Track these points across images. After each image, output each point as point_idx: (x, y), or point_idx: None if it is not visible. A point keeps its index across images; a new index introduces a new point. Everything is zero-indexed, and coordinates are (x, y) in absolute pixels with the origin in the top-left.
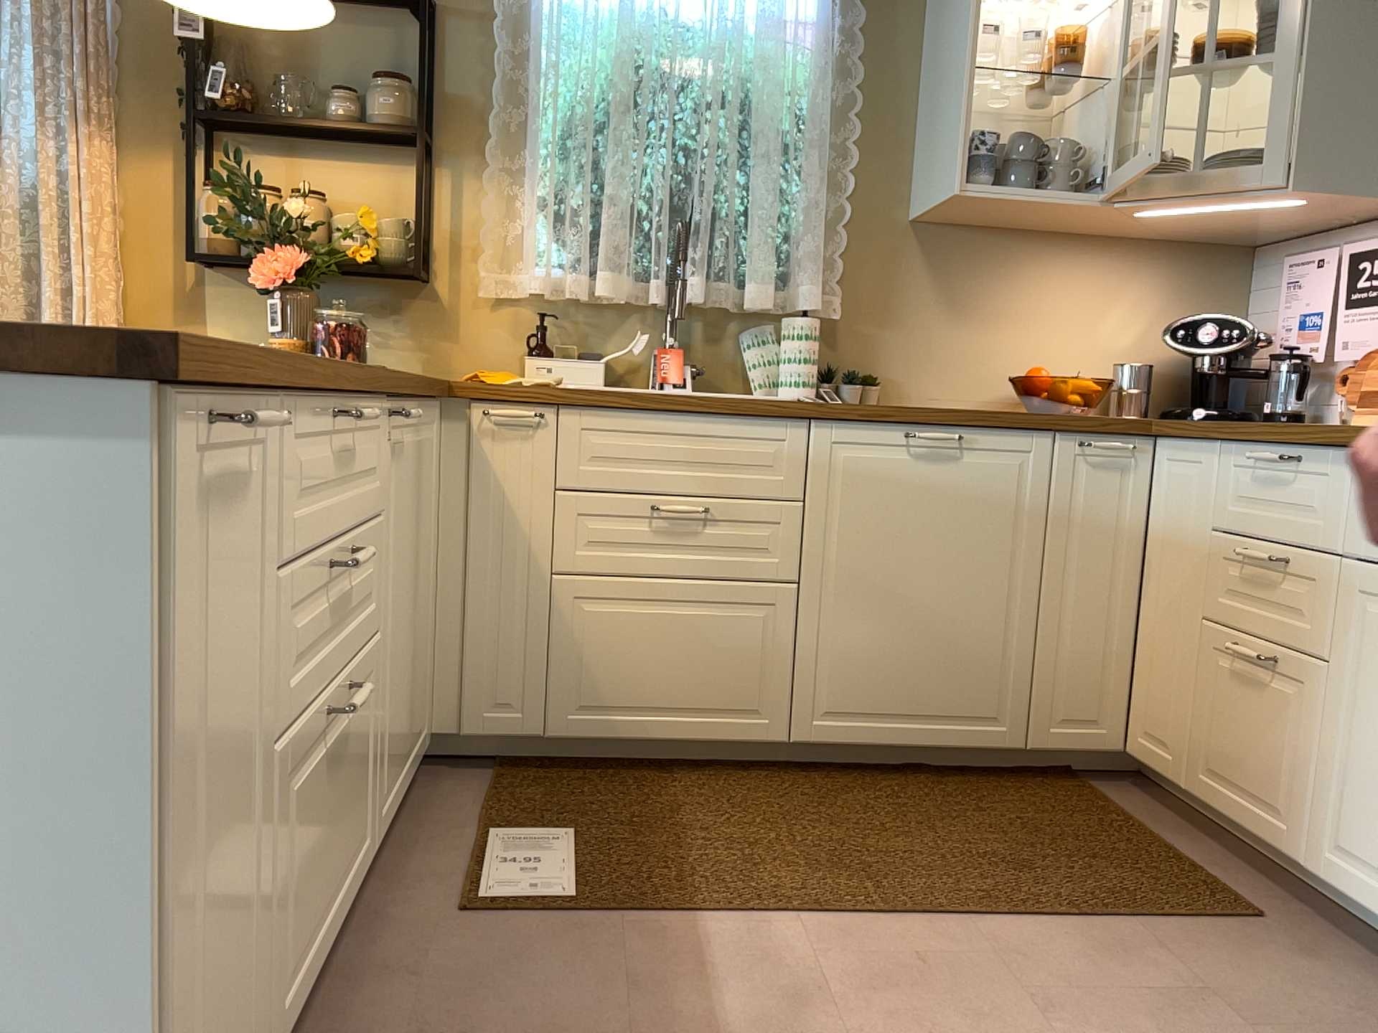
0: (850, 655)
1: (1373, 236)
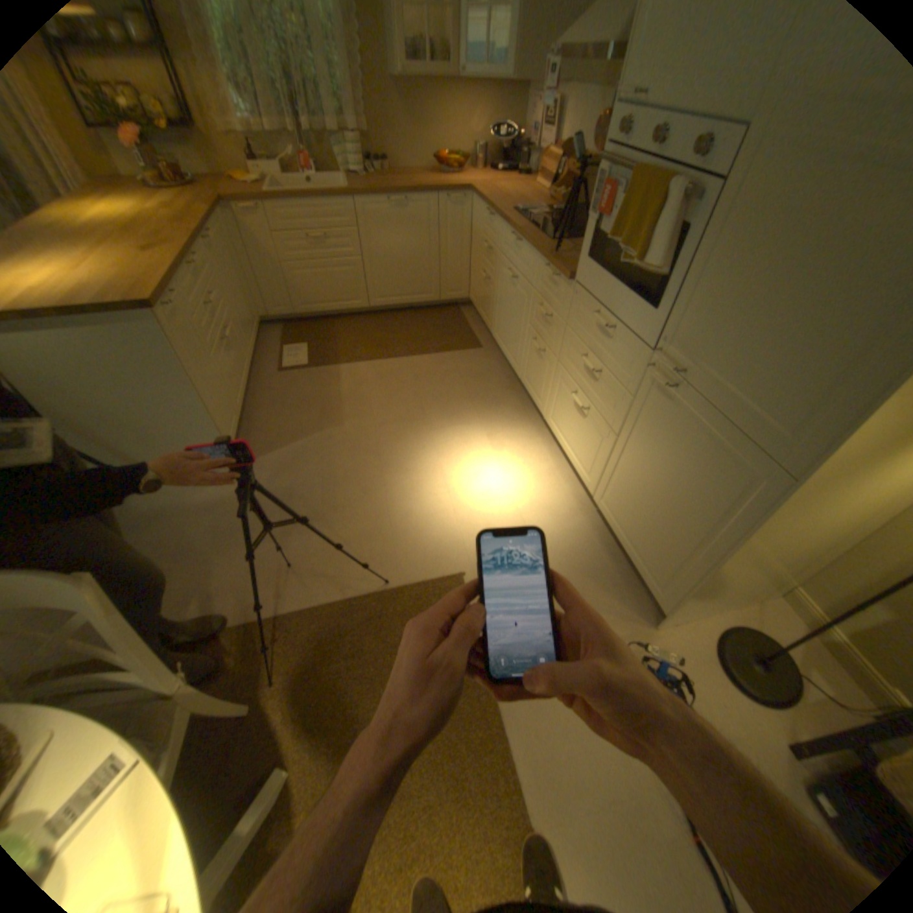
0: (381, 279)
1: (555, 91)
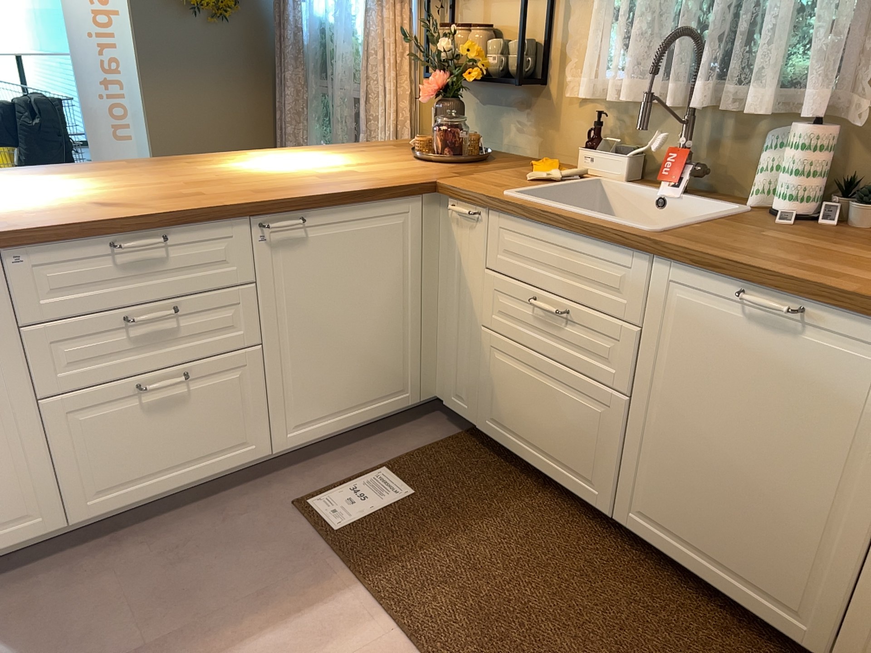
0: (662, 475)
1: None
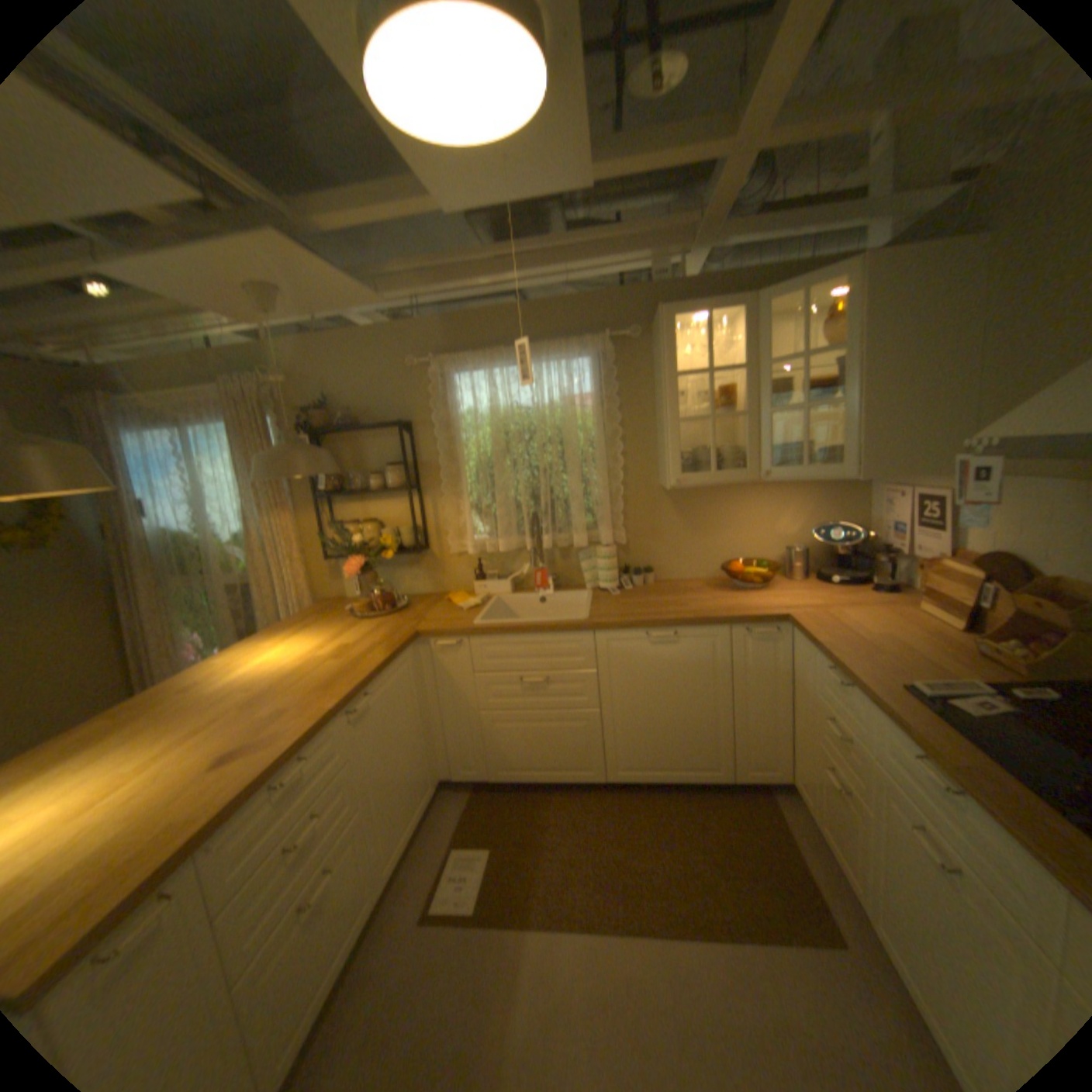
0: (631, 742)
1: (934, 480)
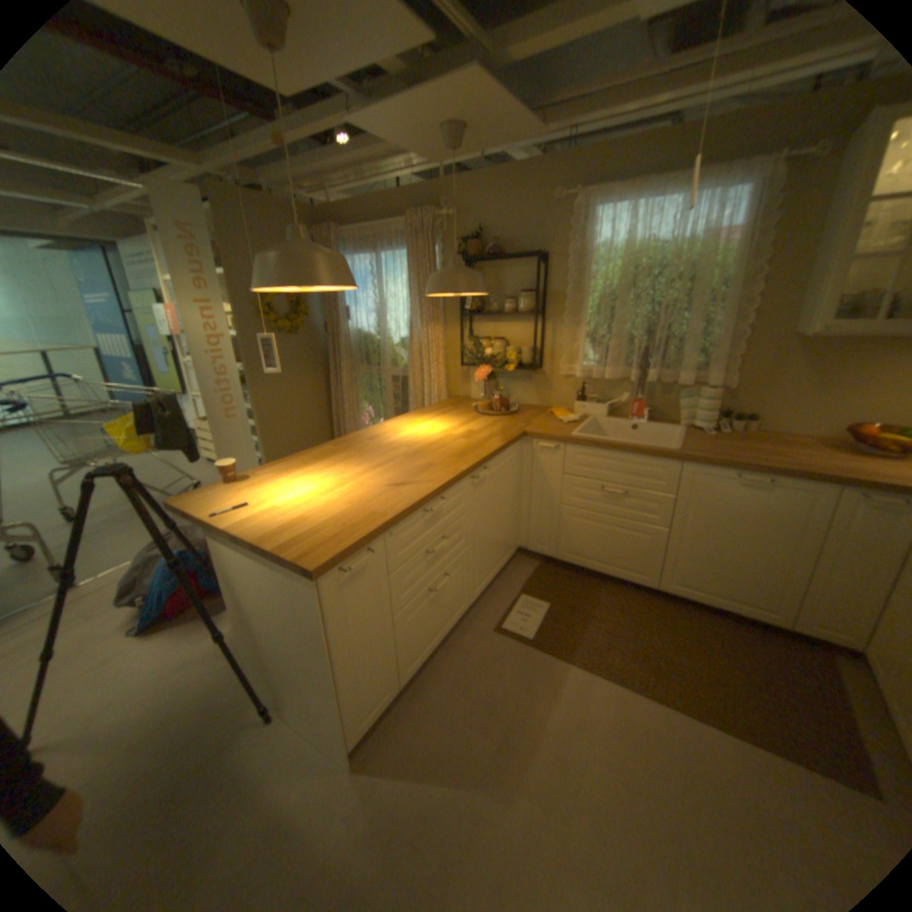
0: (692, 564)
1: None
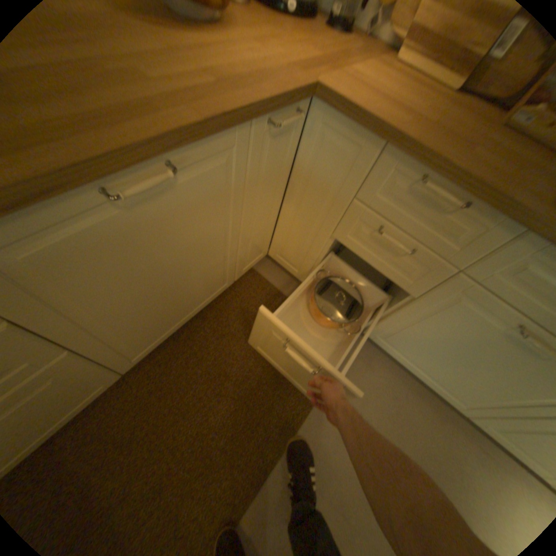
0: (139, 332)
1: None
